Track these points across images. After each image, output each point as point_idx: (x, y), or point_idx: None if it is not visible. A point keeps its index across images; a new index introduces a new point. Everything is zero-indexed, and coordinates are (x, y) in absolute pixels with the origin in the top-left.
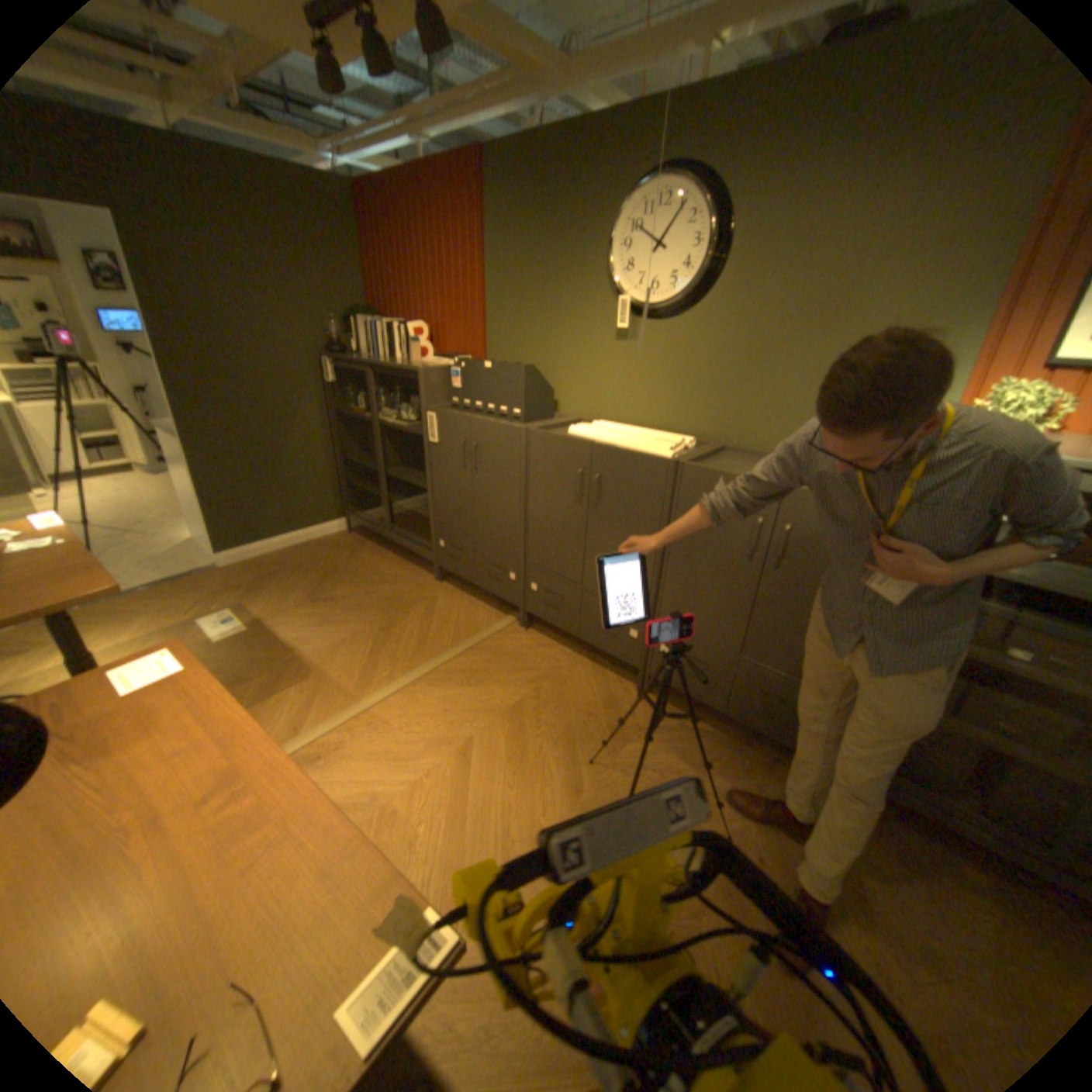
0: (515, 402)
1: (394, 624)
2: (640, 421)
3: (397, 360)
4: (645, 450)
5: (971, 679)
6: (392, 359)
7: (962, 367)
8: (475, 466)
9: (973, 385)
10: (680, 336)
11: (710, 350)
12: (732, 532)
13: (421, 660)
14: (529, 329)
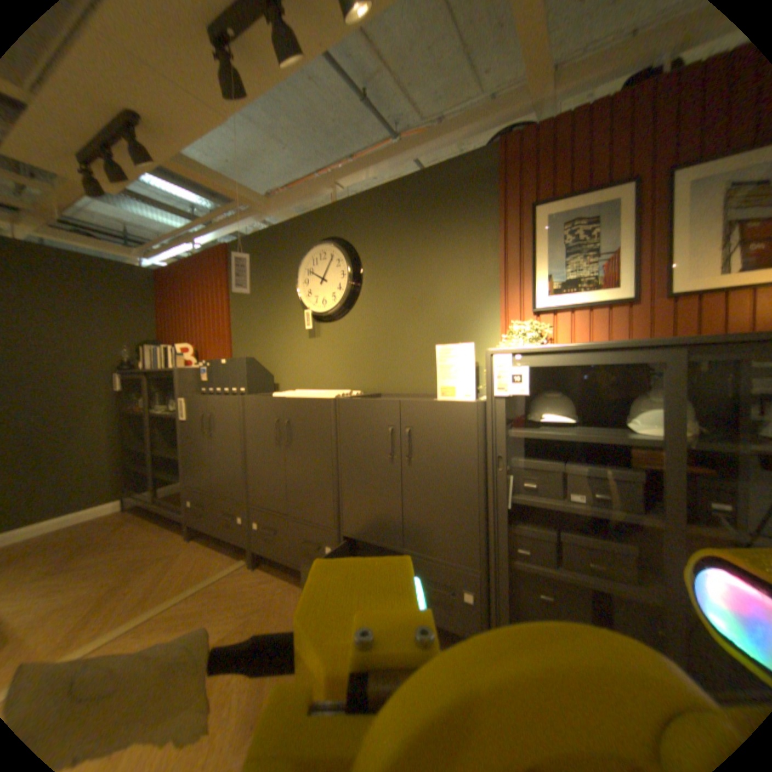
0: (242, 381)
1: (127, 581)
2: (331, 386)
3: (170, 368)
4: (320, 396)
5: (562, 529)
6: (167, 368)
7: (498, 321)
8: (211, 431)
9: (506, 330)
10: (346, 329)
11: (364, 334)
12: (378, 442)
13: (139, 611)
14: (259, 338)
